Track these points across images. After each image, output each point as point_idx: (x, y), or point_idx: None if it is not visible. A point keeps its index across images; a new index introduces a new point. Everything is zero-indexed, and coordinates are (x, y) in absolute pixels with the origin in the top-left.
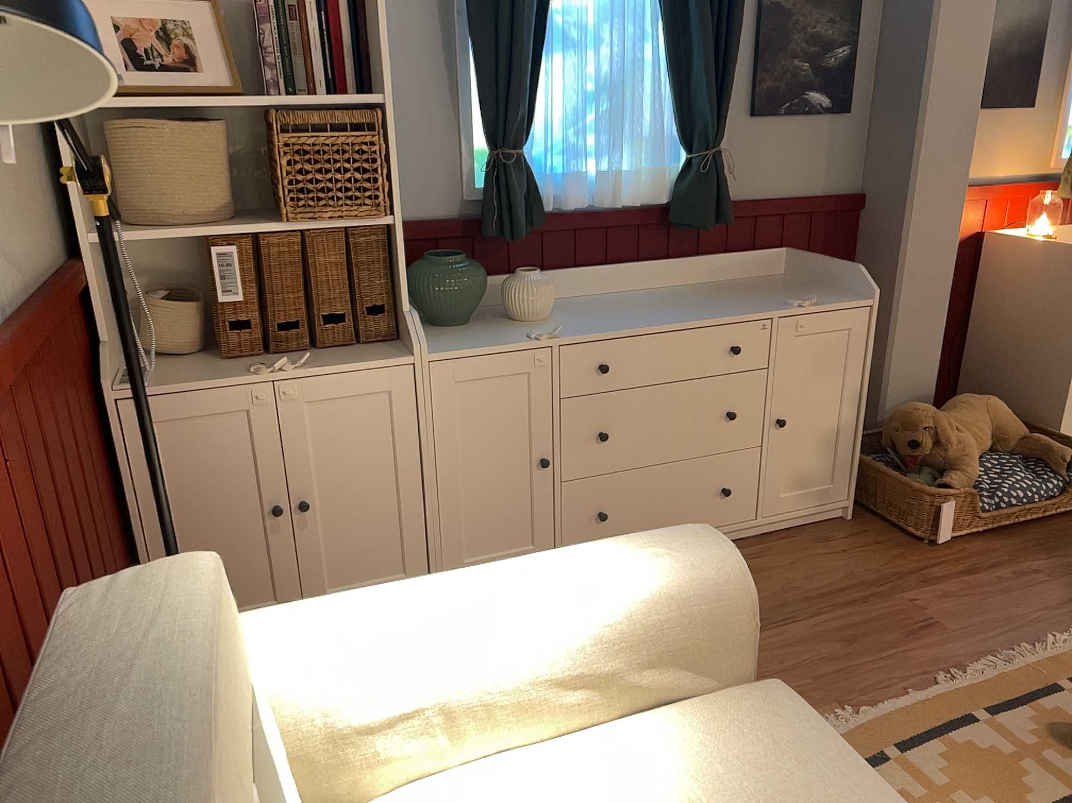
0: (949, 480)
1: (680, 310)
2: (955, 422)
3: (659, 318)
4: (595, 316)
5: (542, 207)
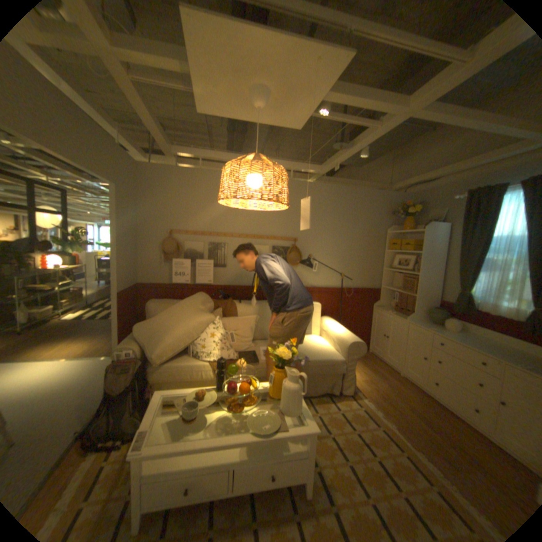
0: None
1: (484, 347)
2: None
3: (469, 343)
4: (461, 337)
5: (477, 308)
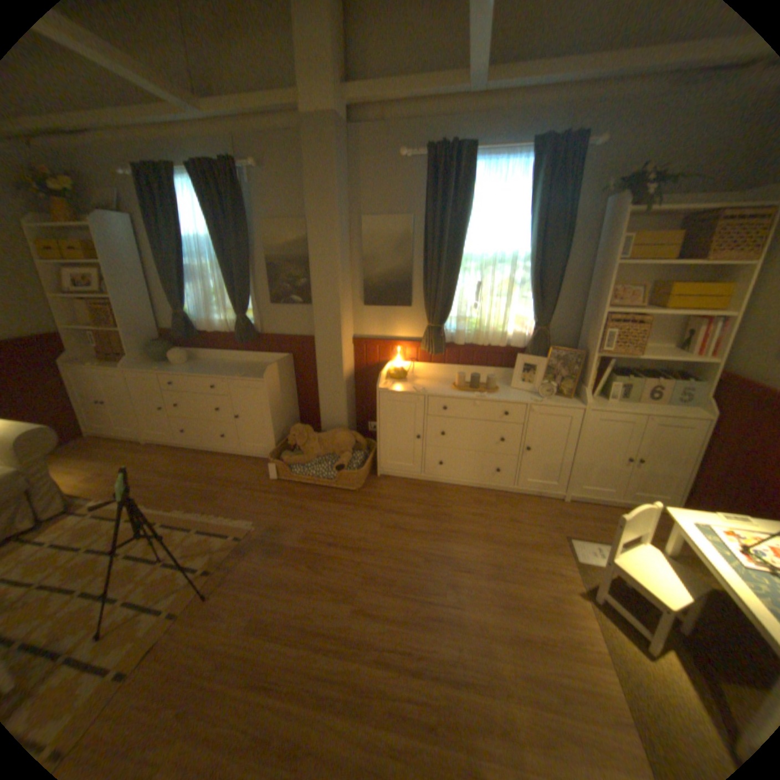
0: (289, 458)
1: (209, 371)
2: (318, 437)
3: (194, 372)
4: (187, 368)
5: (194, 330)
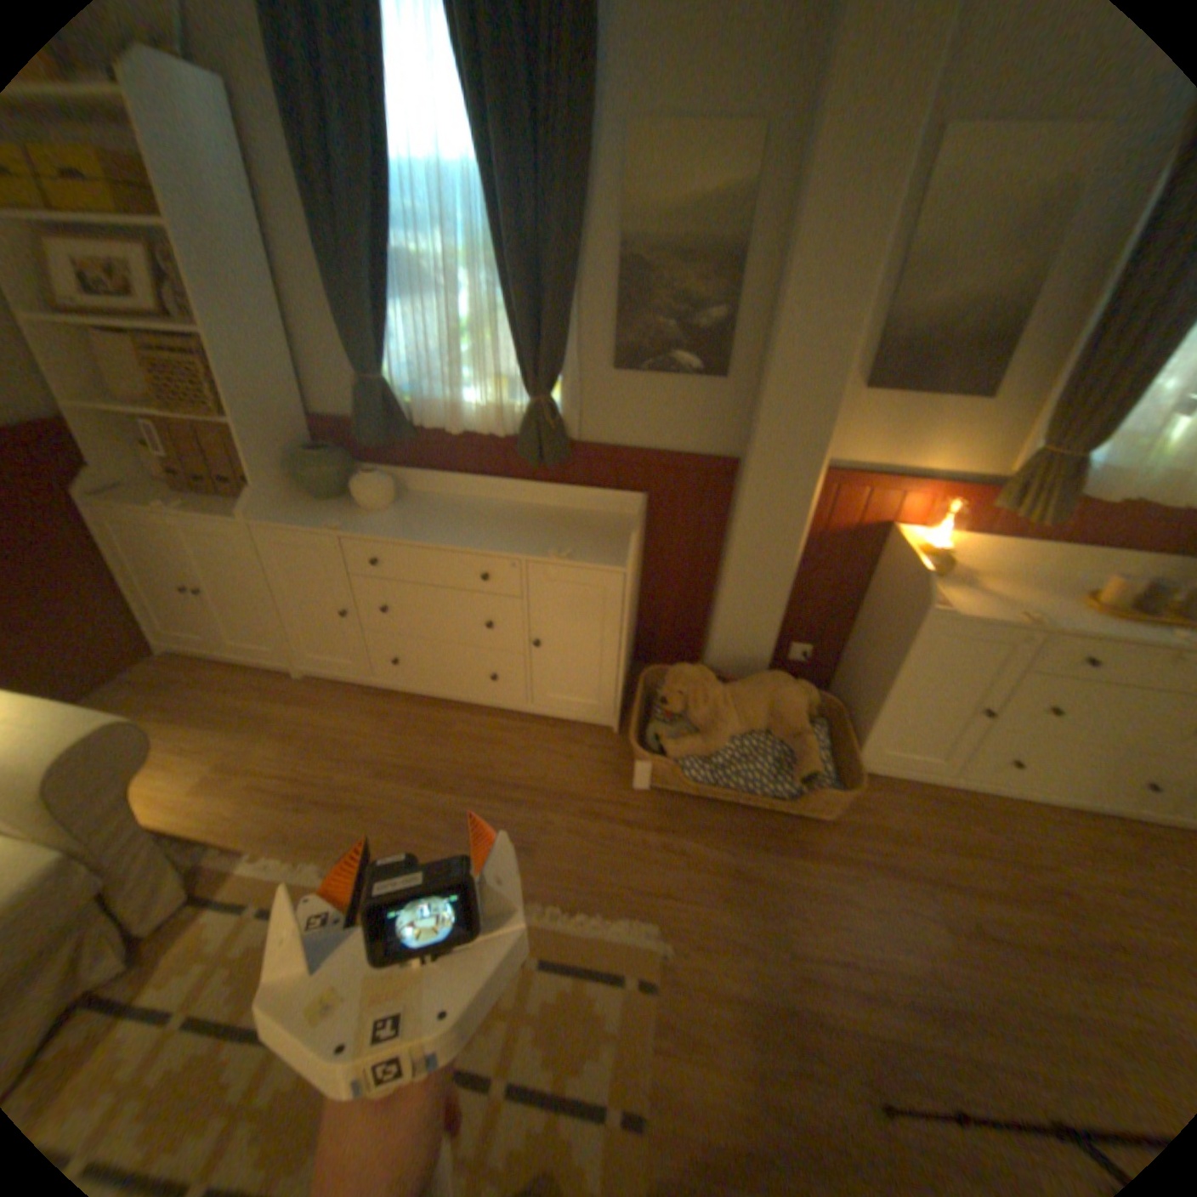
0: (676, 742)
1: (469, 531)
2: (733, 694)
3: (437, 534)
4: (408, 519)
5: (412, 423)
